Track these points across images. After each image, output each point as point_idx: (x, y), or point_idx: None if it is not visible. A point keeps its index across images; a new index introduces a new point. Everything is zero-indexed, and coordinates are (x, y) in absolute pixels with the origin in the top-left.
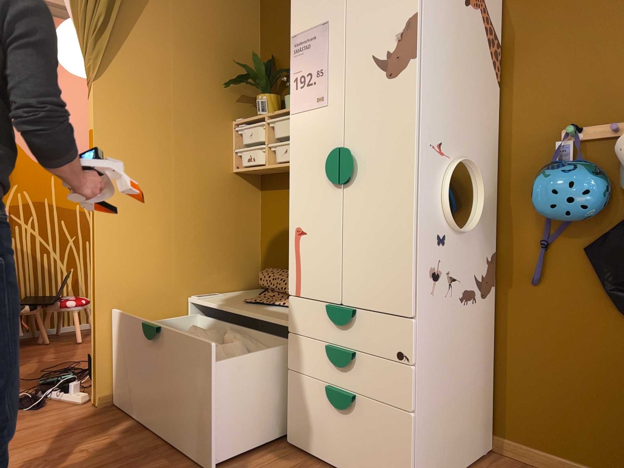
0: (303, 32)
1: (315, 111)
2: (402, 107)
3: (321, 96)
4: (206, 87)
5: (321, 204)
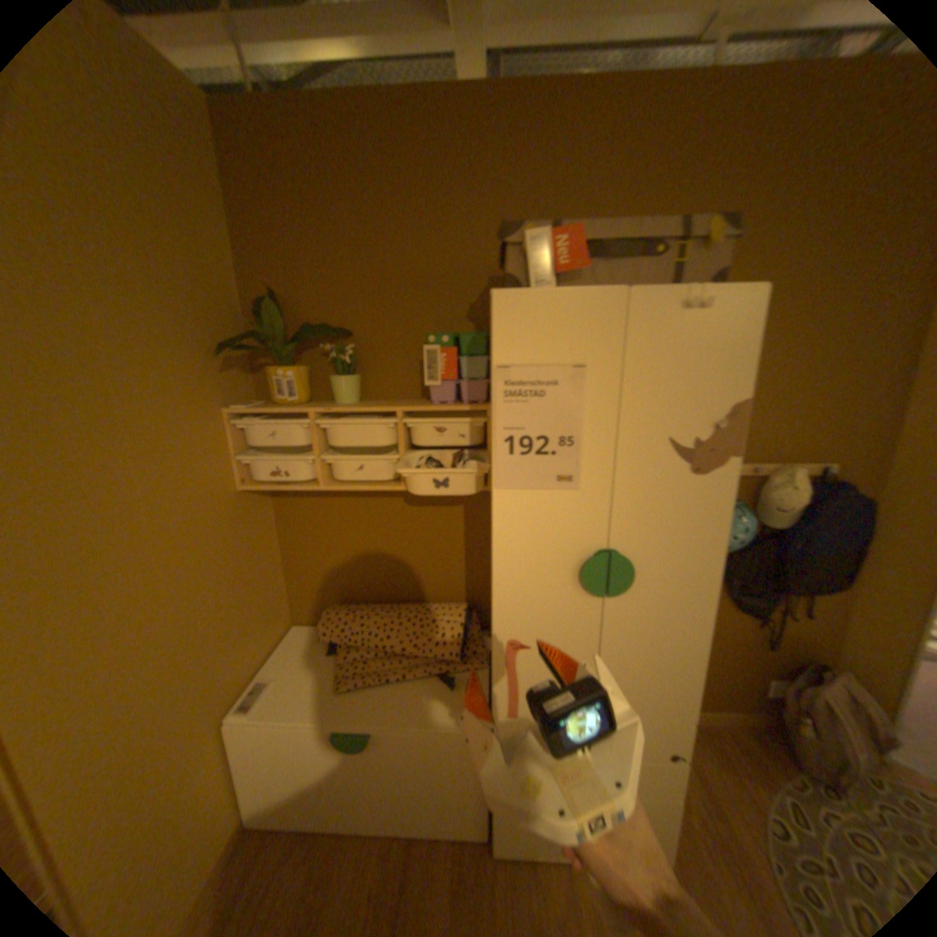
0: (527, 364)
1: (553, 494)
2: (711, 513)
3: (567, 475)
4: (171, 357)
5: (561, 615)
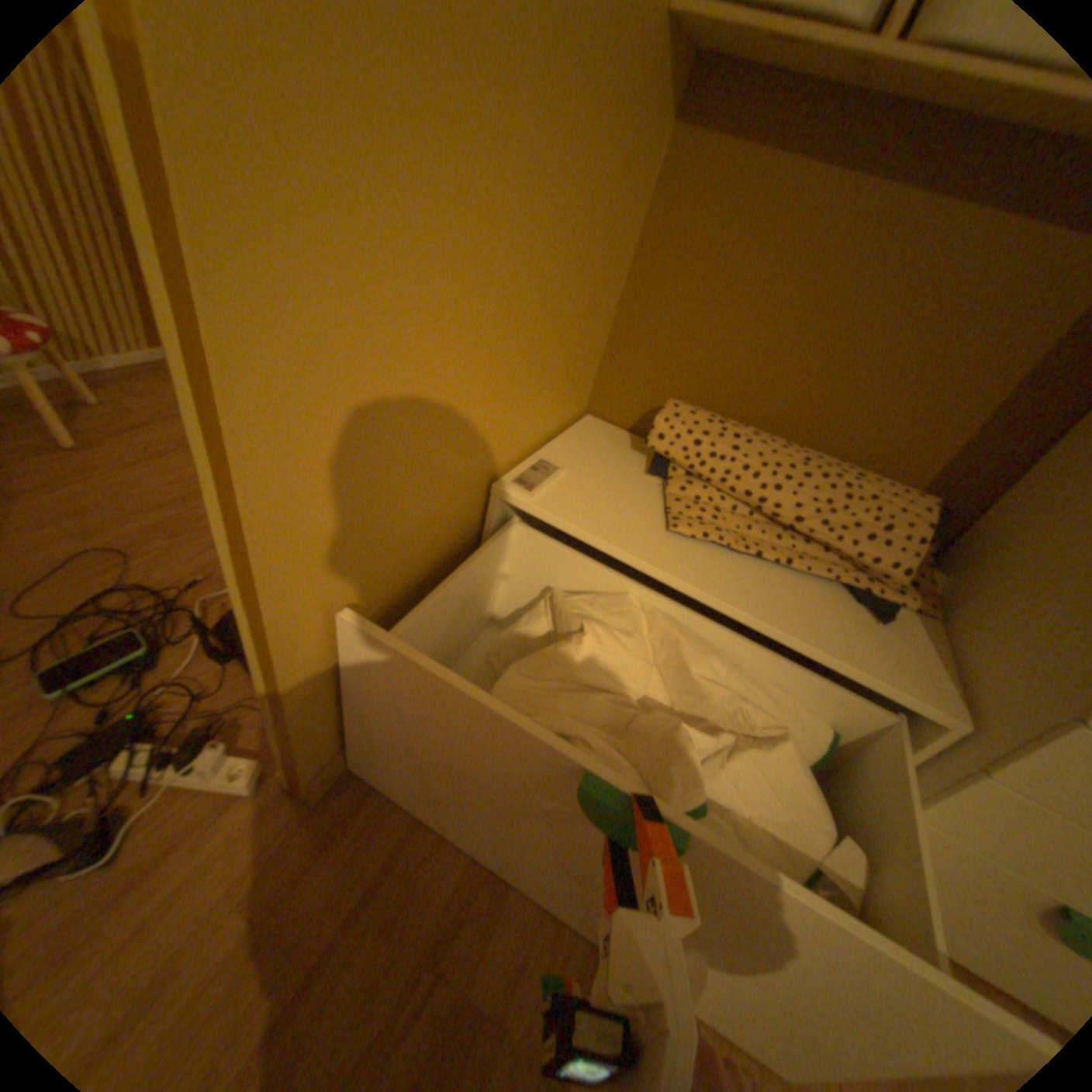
0: None
1: None
2: None
3: None
4: None
5: None
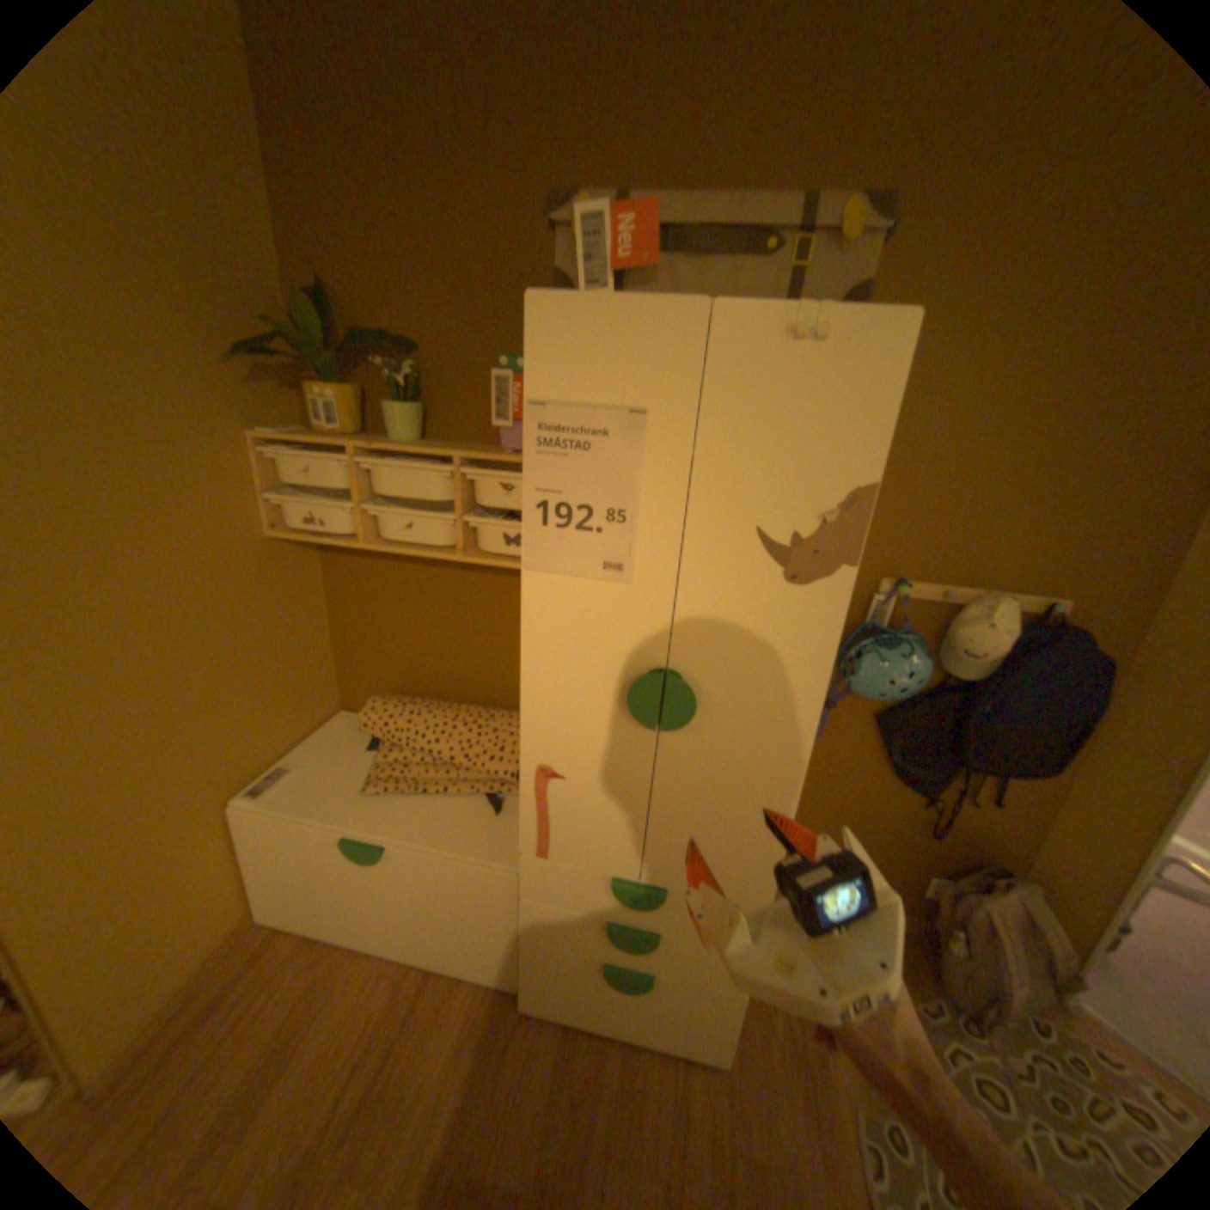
0: (568, 403)
1: (598, 586)
2: (808, 640)
3: (616, 564)
4: (168, 357)
5: (603, 744)
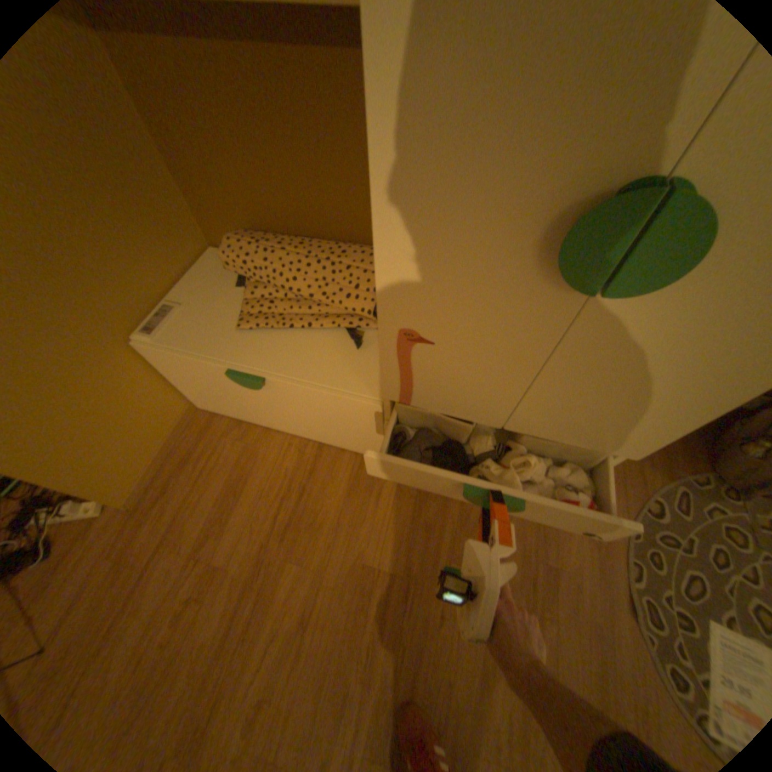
0: None
1: None
2: None
3: None
4: None
5: (494, 308)
